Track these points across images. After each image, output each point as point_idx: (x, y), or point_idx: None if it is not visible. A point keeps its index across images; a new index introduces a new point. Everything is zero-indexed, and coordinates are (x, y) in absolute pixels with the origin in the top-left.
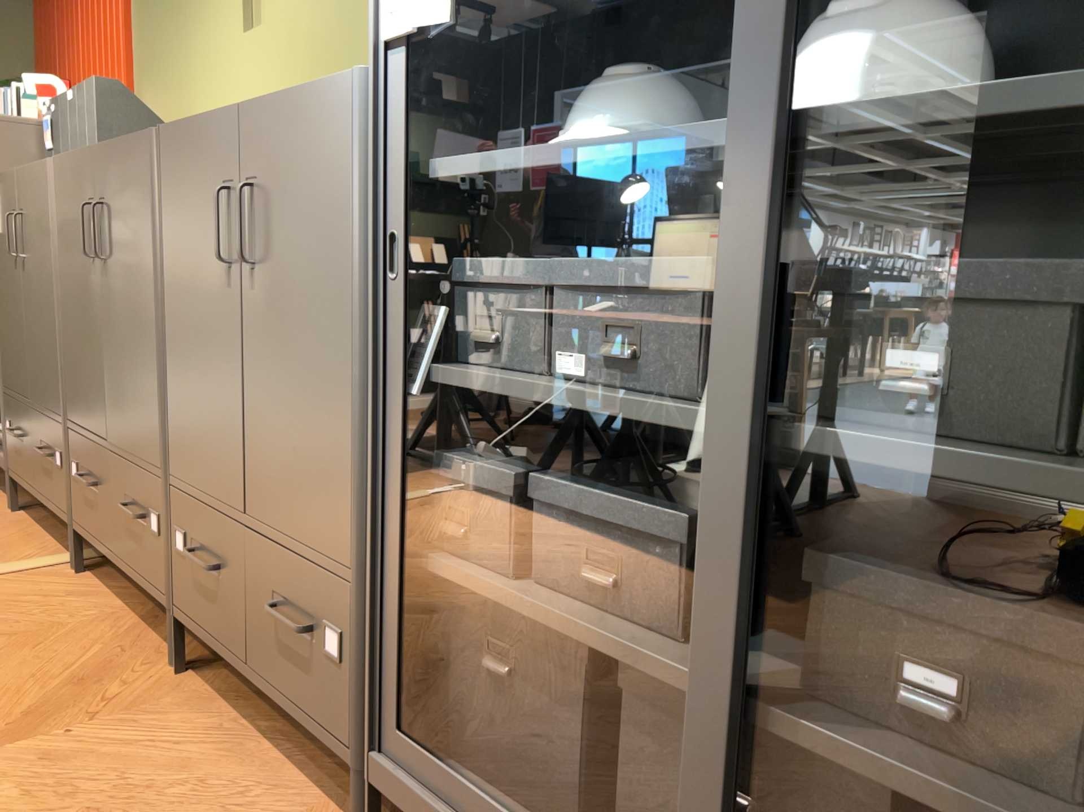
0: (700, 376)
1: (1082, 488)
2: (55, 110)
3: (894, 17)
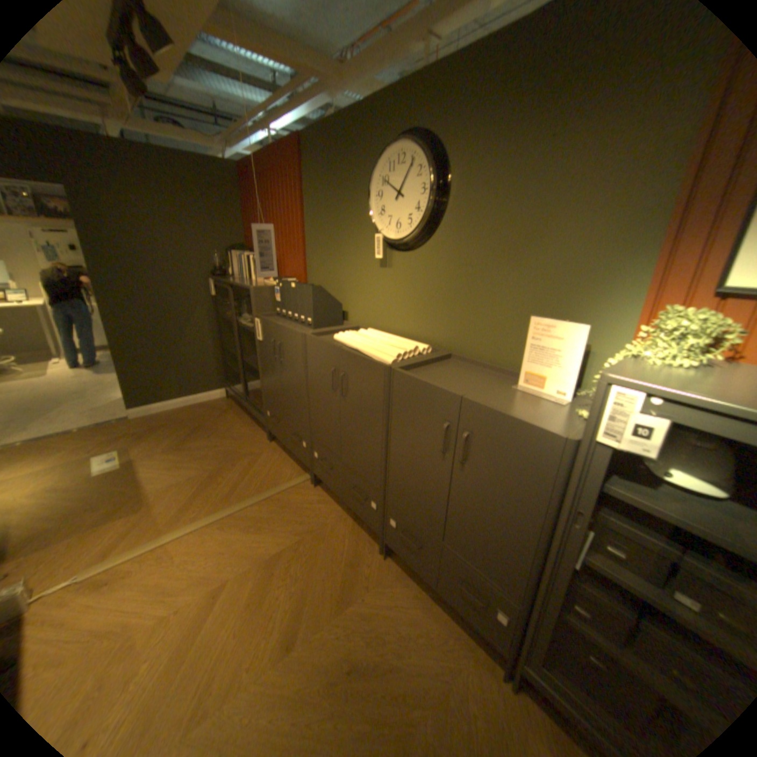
0: None
1: None
2: (282, 285)
3: None
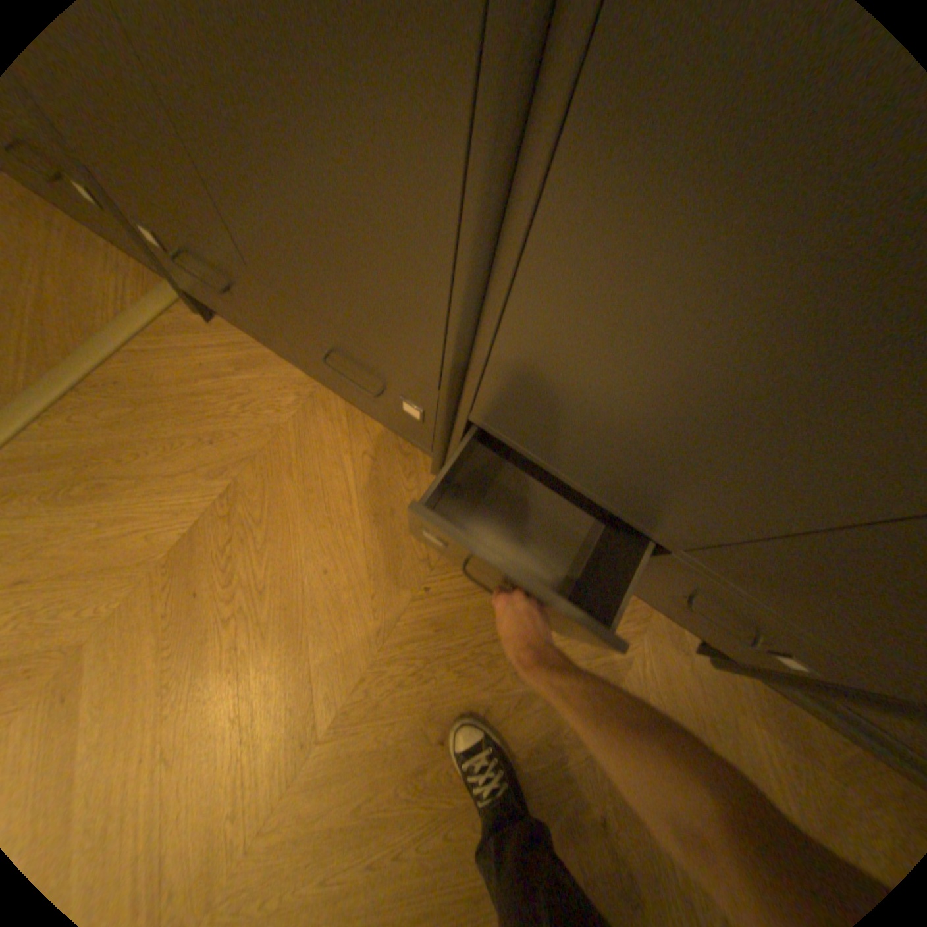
0: None
1: None
2: None
3: None
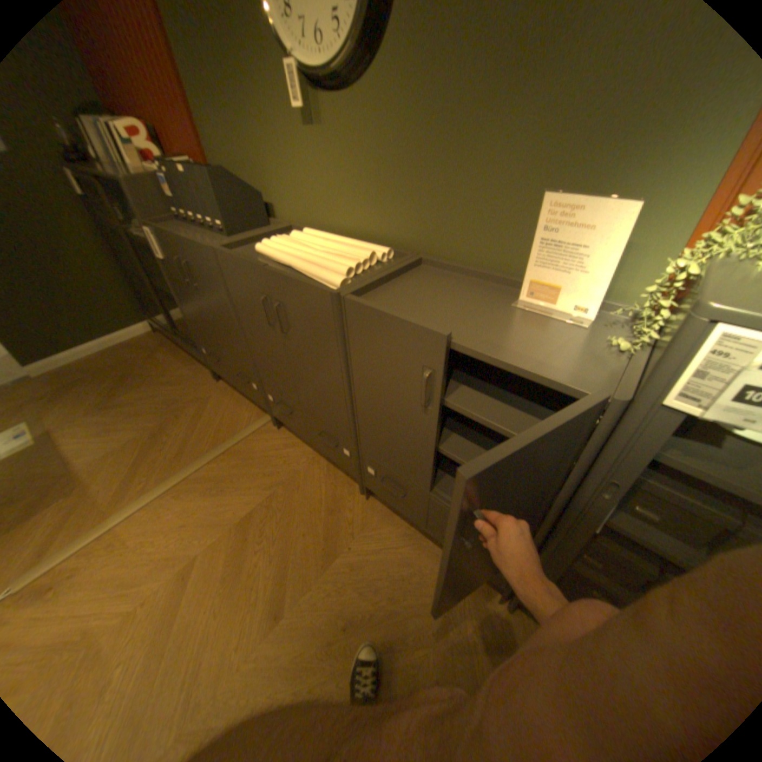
0: None
1: None
2: (166, 170)
3: None
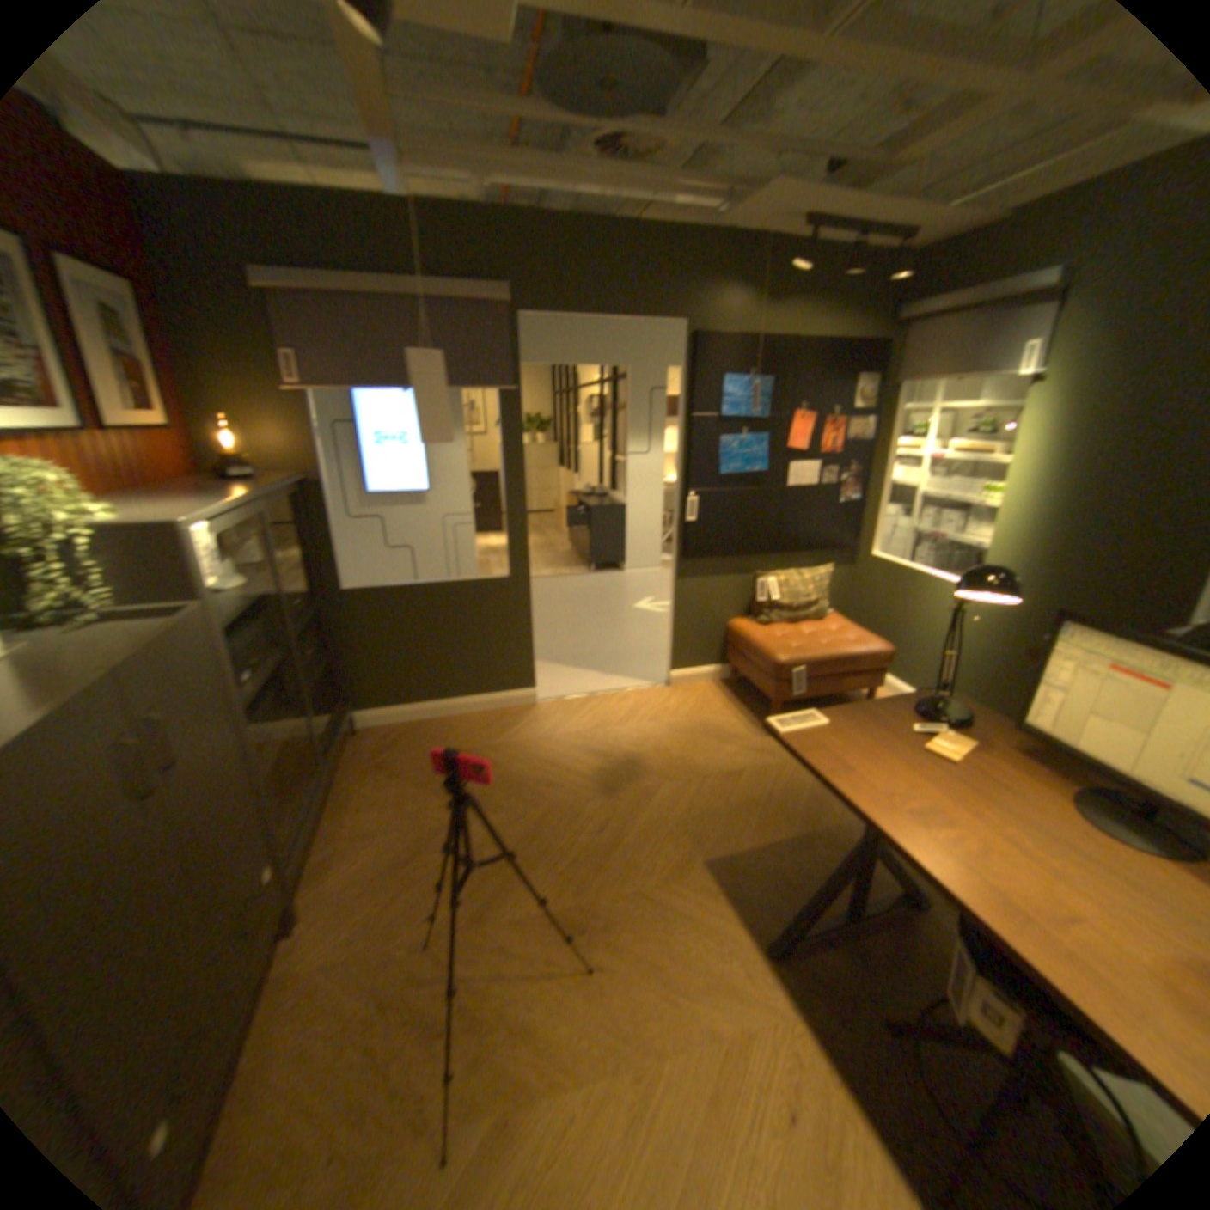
0: (270, 650)
1: (303, 626)
2: None
3: (230, 553)
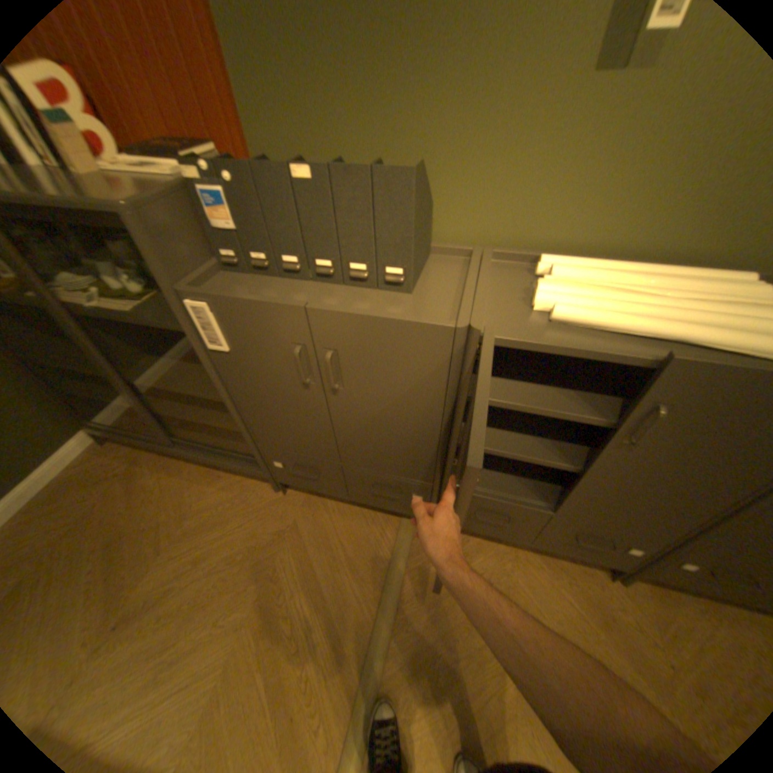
0: None
1: None
2: (233, 176)
3: None
